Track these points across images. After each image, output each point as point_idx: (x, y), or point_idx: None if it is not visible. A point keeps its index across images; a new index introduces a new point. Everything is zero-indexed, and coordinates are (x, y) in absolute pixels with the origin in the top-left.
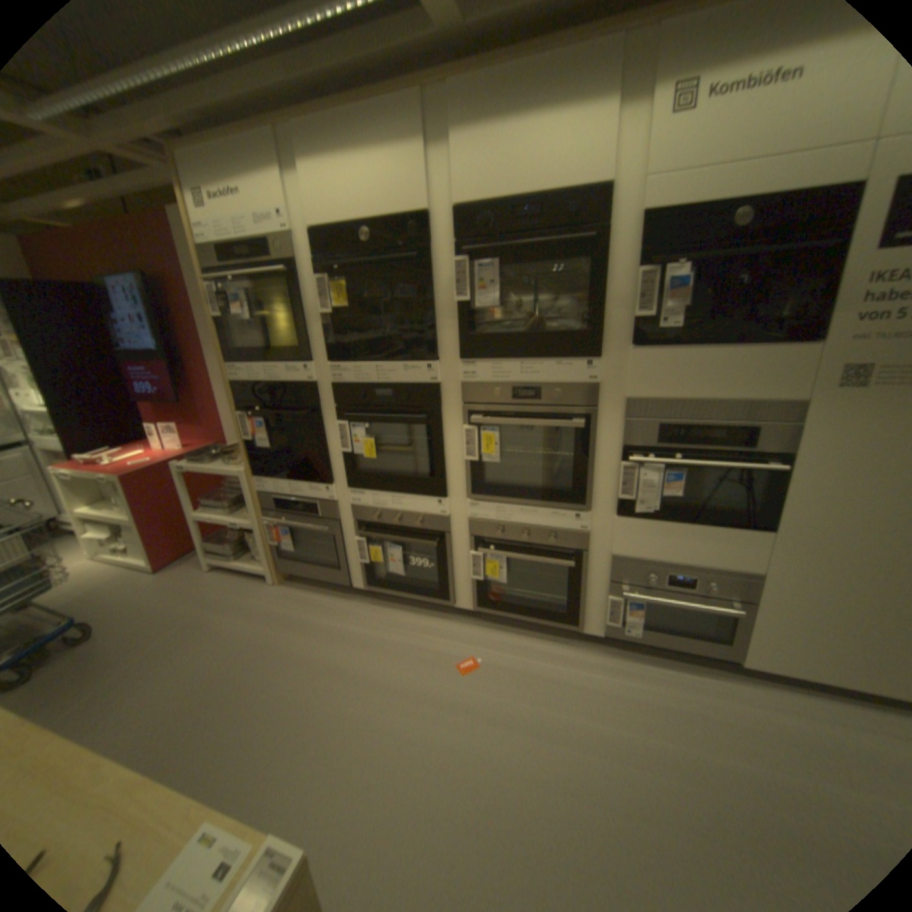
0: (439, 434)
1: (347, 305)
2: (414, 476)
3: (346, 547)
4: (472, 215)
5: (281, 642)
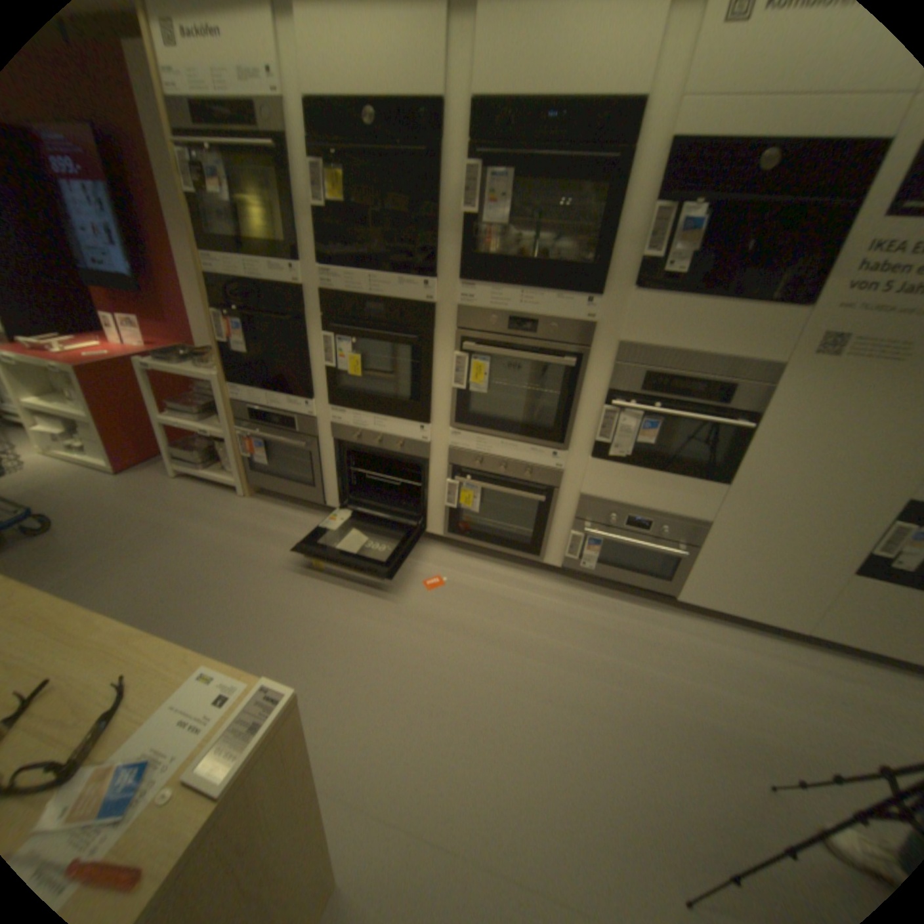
0: (429, 358)
1: (342, 201)
2: (397, 400)
3: (322, 465)
4: (492, 113)
5: (252, 549)
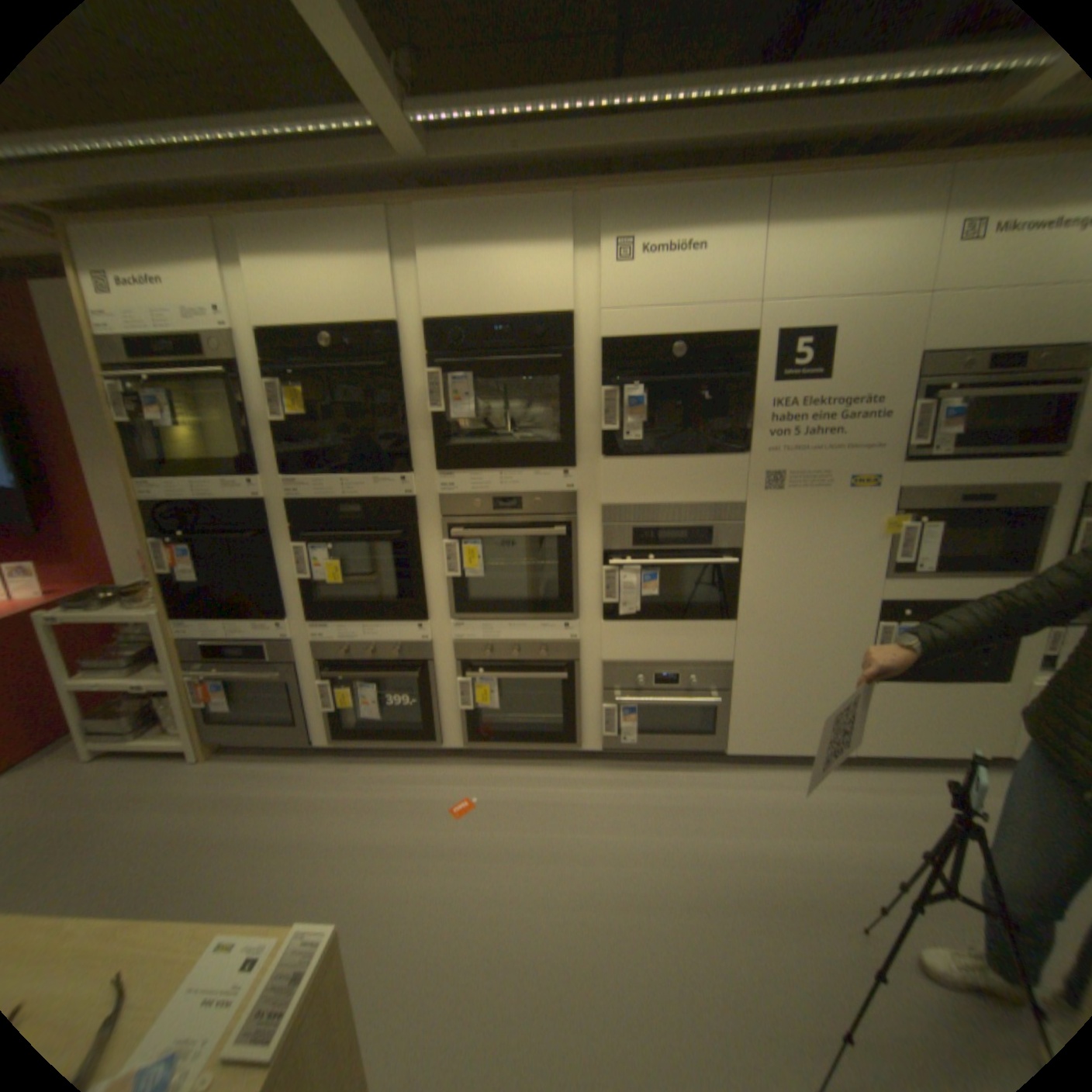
0: (417, 551)
1: (305, 413)
2: (388, 601)
3: (303, 696)
4: (444, 330)
5: (217, 828)
